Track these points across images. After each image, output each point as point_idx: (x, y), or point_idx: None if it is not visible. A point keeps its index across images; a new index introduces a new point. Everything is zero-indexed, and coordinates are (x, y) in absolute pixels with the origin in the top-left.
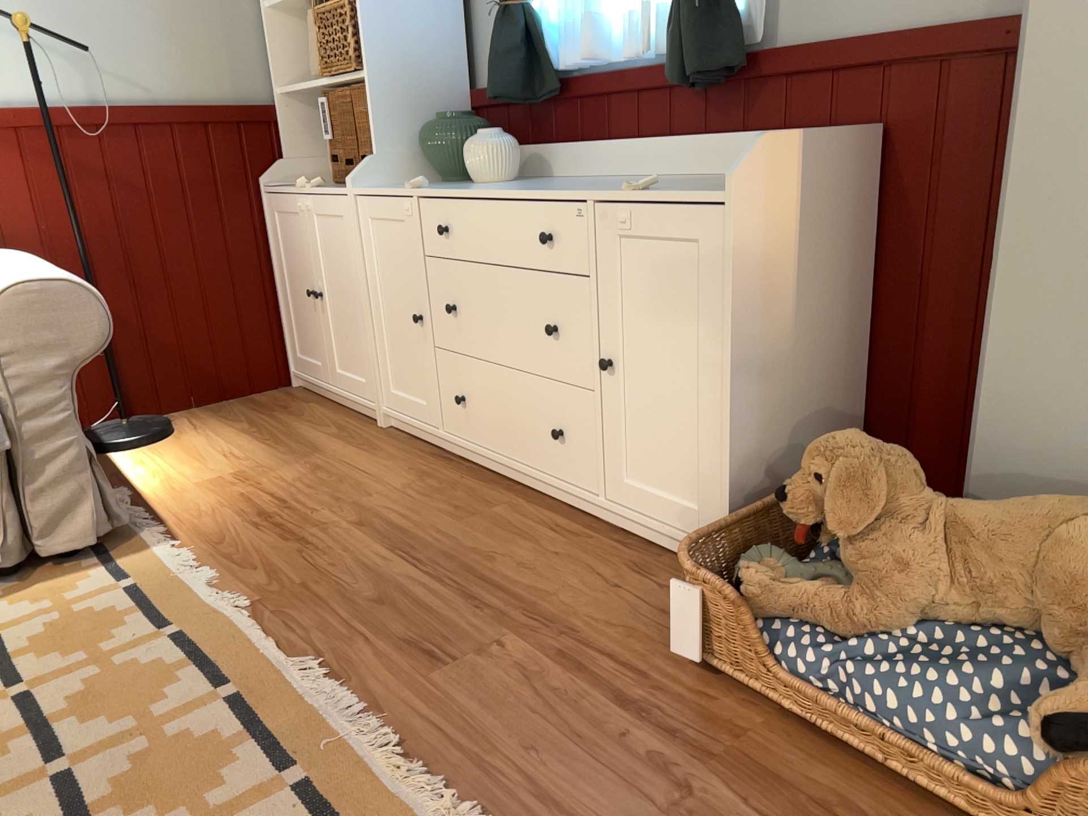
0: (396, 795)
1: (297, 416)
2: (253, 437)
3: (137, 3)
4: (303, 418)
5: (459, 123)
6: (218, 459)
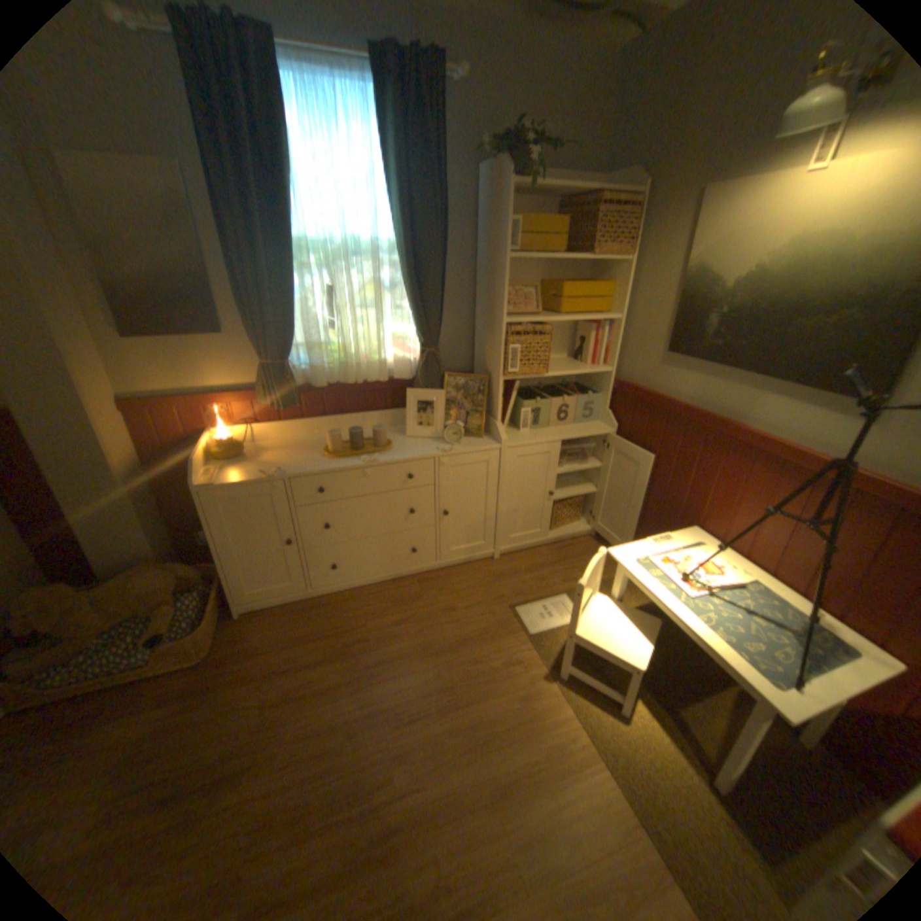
0: None
1: None
2: None
3: None
4: None
5: None
6: None
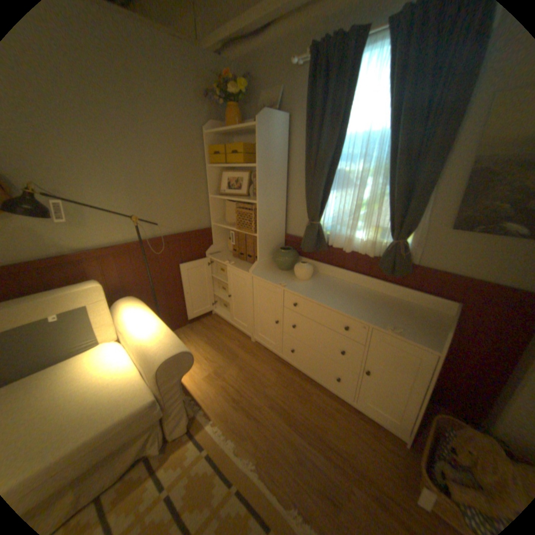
0: None
1: (220, 332)
2: (210, 347)
3: (168, 198)
4: (223, 334)
5: (290, 254)
6: (204, 361)
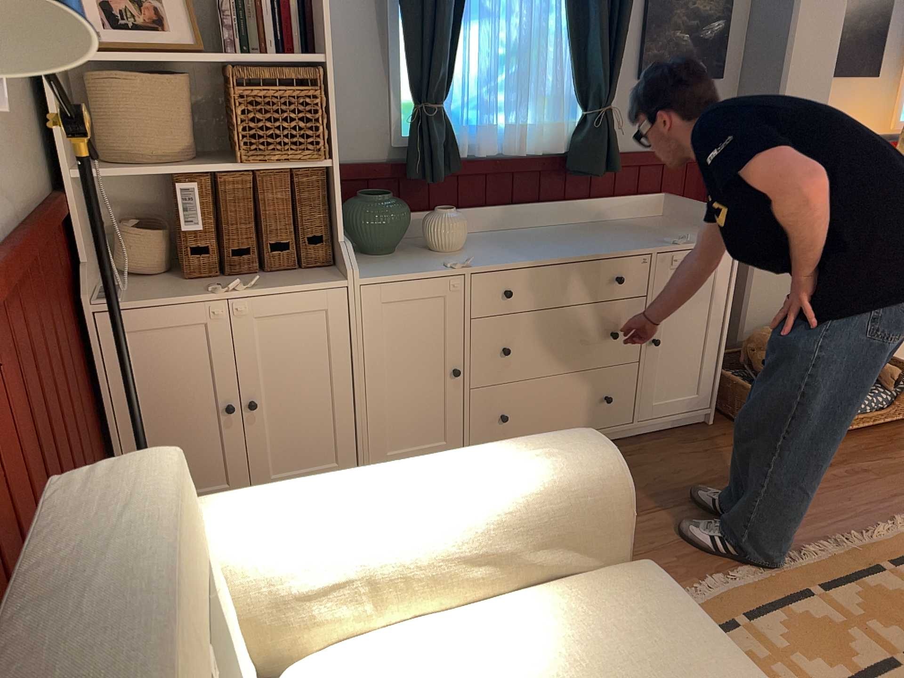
0: (891, 537)
1: None
2: None
3: None
4: None
5: (400, 201)
6: None
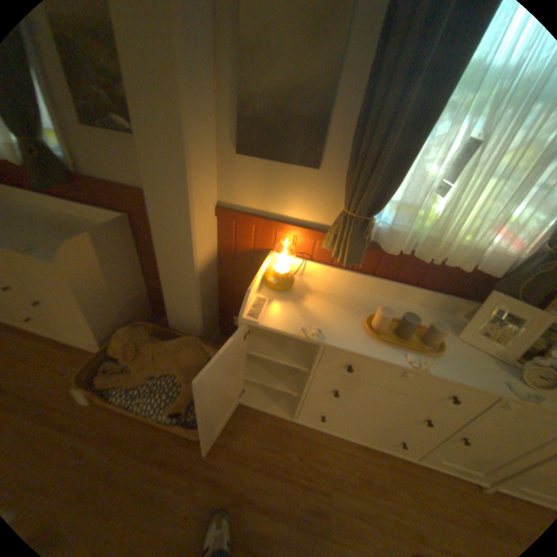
0: None
1: None
2: None
3: None
4: None
5: None
6: None
